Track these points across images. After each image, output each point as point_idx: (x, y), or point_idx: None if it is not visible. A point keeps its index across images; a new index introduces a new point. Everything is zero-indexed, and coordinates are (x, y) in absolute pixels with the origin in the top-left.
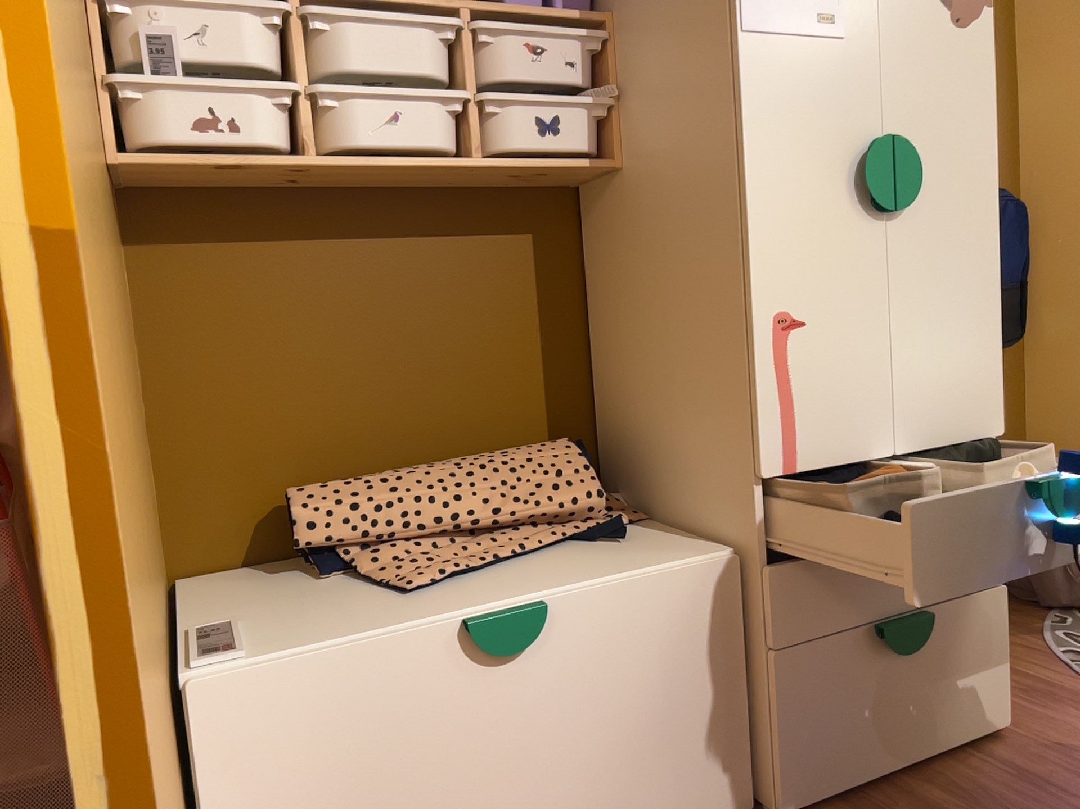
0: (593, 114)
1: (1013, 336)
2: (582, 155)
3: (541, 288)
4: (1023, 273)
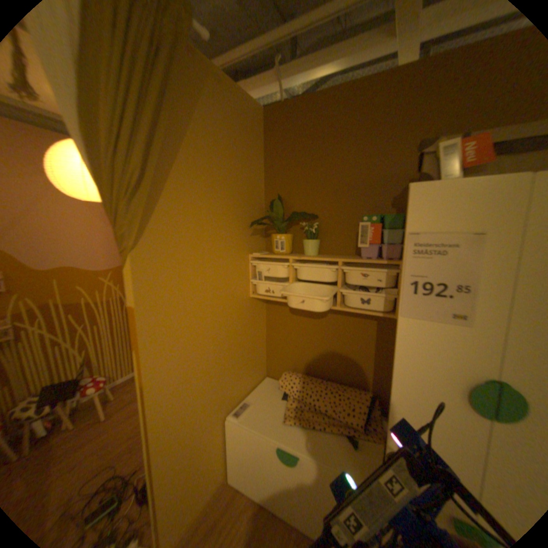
0: (389, 297)
1: None
2: (380, 311)
3: (377, 340)
4: None
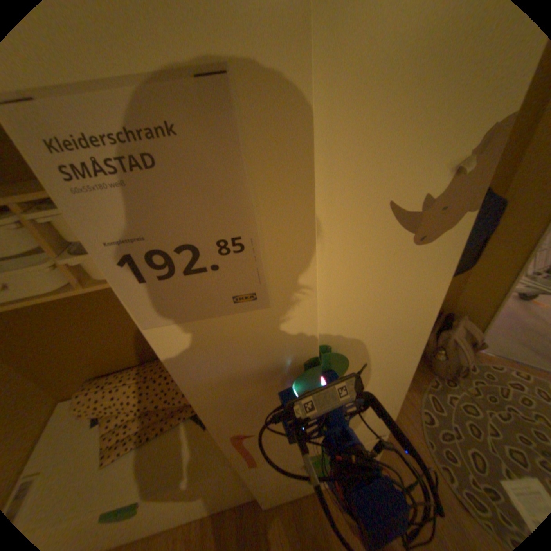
0: None
1: (466, 269)
2: None
3: None
4: (491, 229)
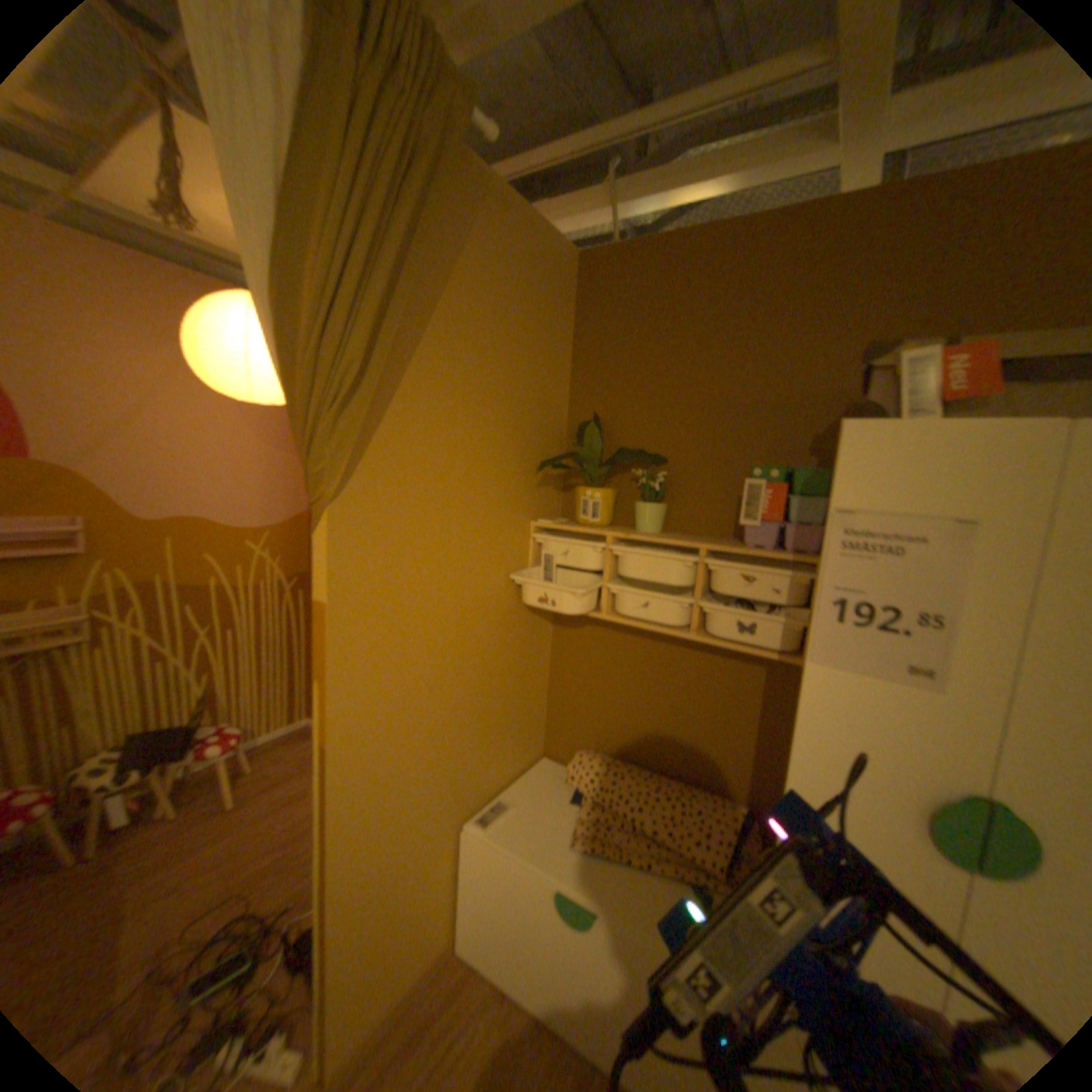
0: (792, 623)
1: None
2: (774, 650)
3: (765, 705)
4: None
